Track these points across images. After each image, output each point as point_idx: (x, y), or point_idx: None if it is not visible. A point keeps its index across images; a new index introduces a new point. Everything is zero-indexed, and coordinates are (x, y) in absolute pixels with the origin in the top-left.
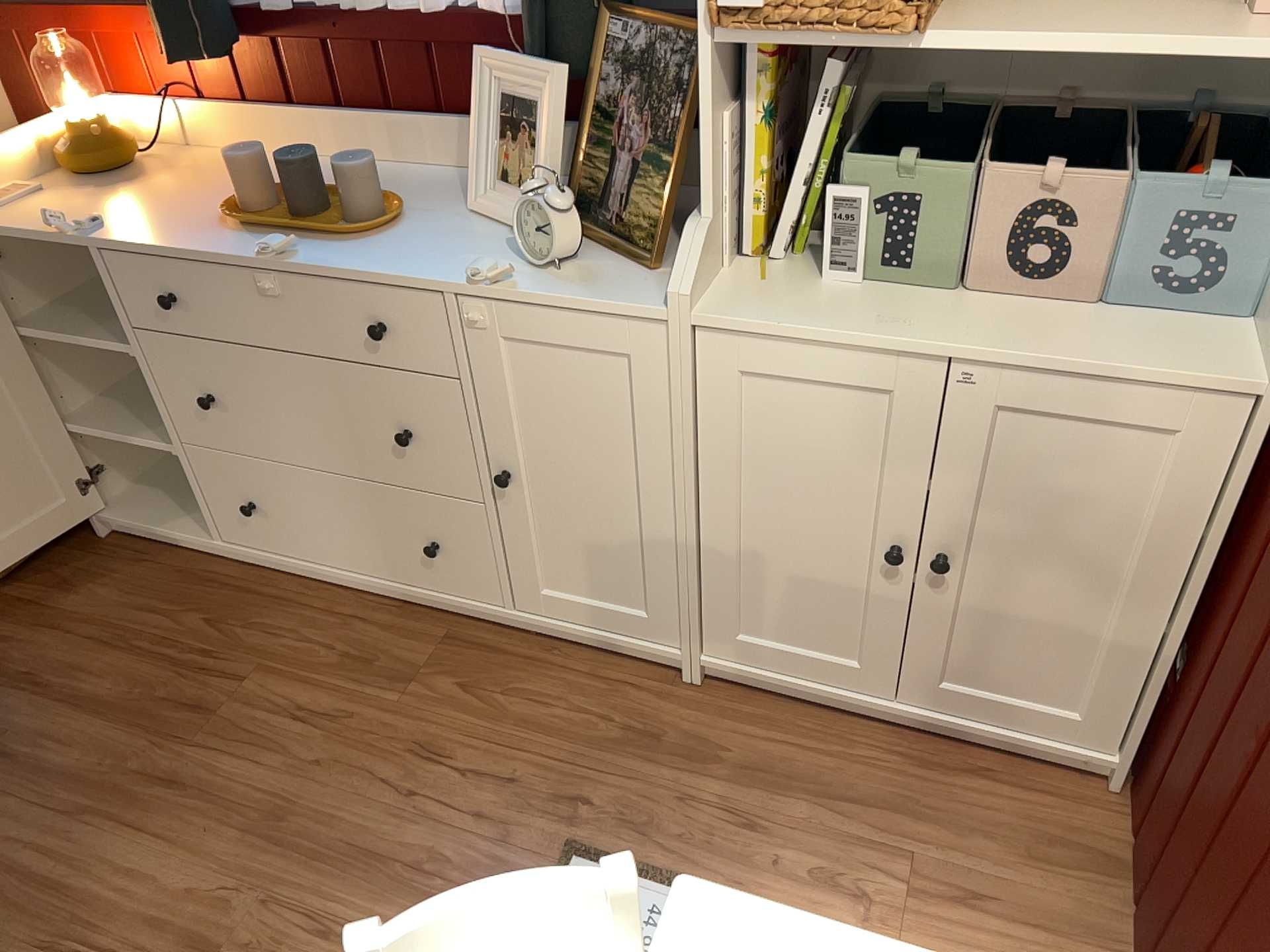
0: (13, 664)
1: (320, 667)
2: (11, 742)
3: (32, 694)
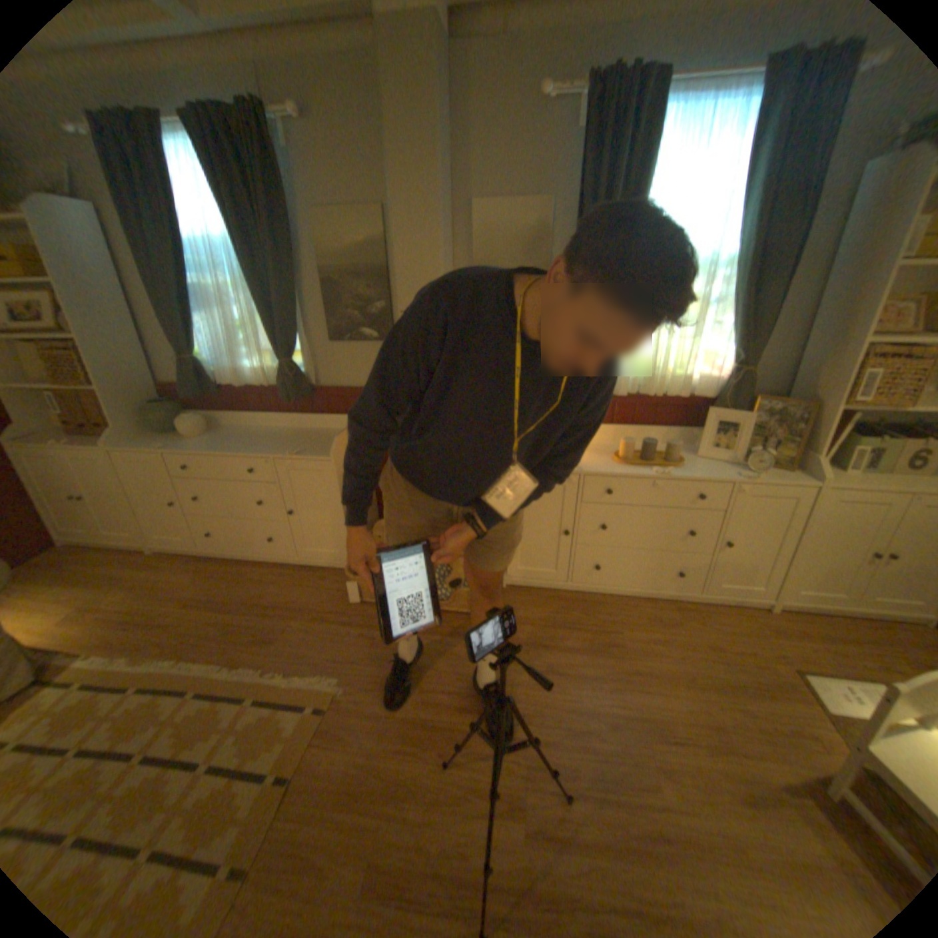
0: (522, 642)
1: (643, 627)
2: (557, 671)
3: (544, 652)
